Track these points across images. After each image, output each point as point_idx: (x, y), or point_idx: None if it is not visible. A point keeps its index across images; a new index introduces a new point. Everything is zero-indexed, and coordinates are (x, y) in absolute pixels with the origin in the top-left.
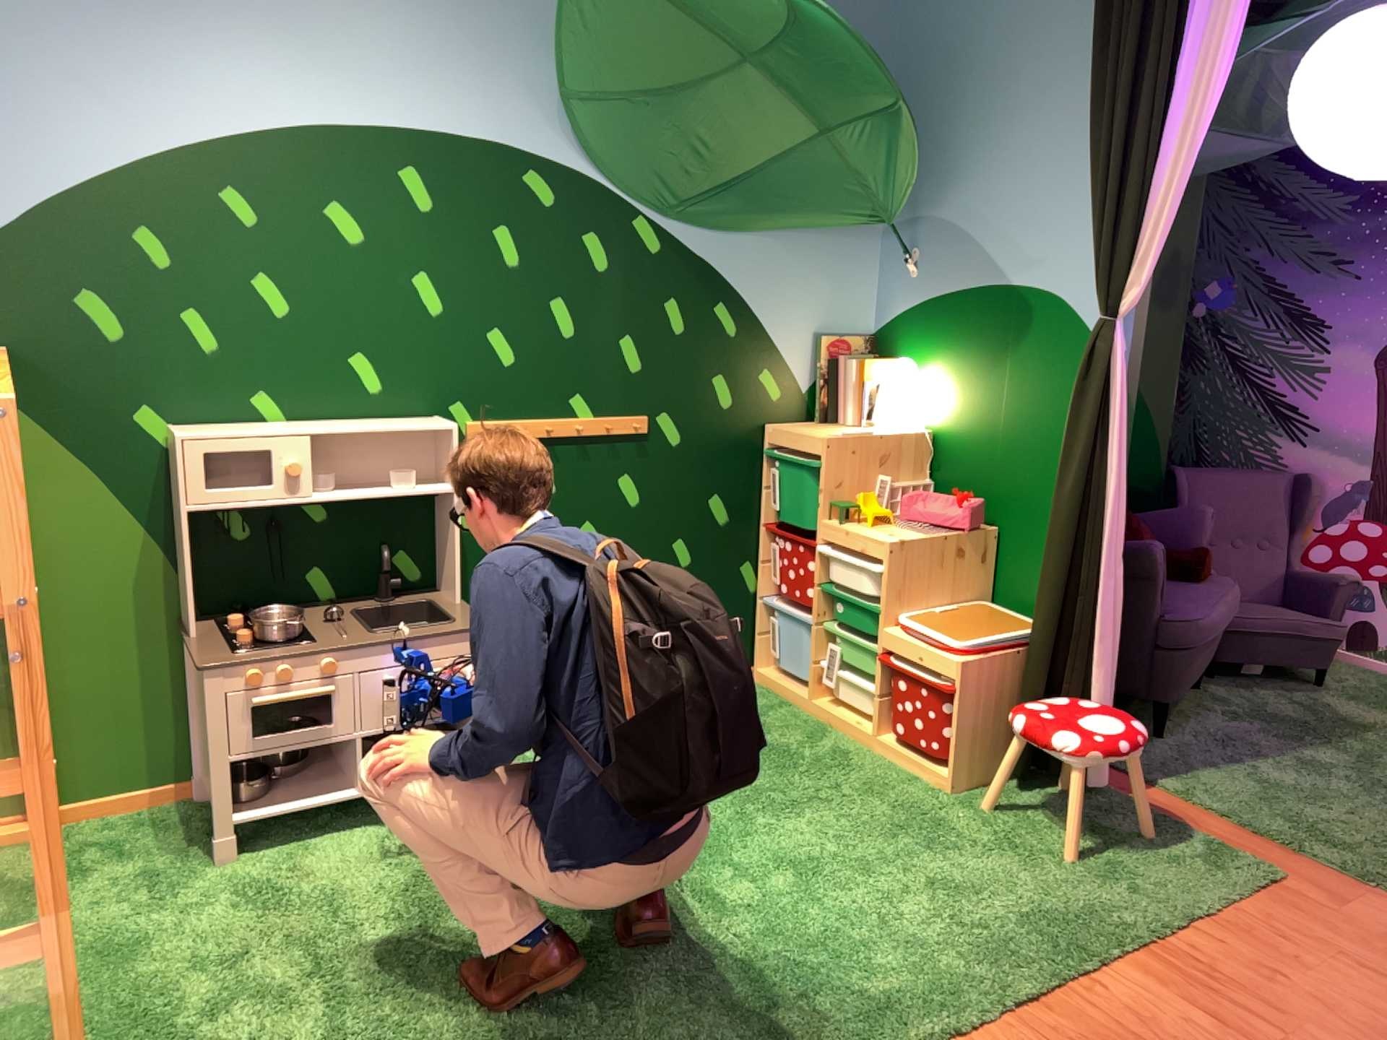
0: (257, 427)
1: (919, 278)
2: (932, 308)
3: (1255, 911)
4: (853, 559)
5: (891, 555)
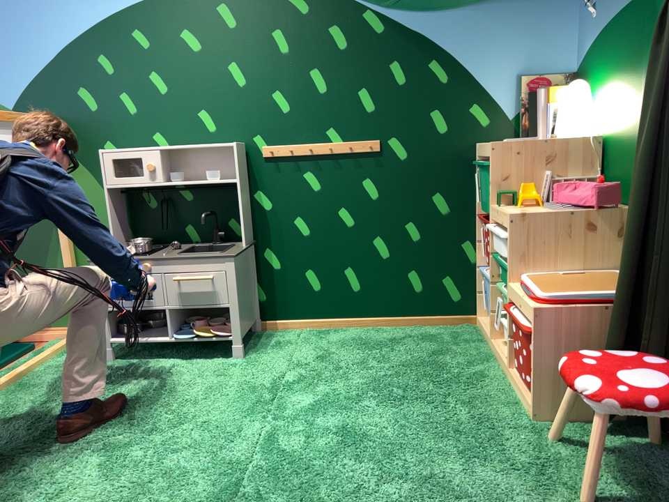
0: (145, 149)
1: (599, 9)
2: (605, 32)
3: None
4: (503, 232)
5: (516, 225)
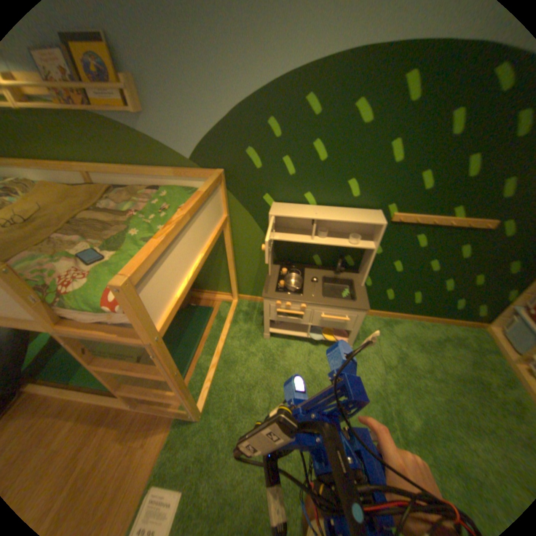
0: (299, 207)
1: None
2: None
3: None
4: None
5: None
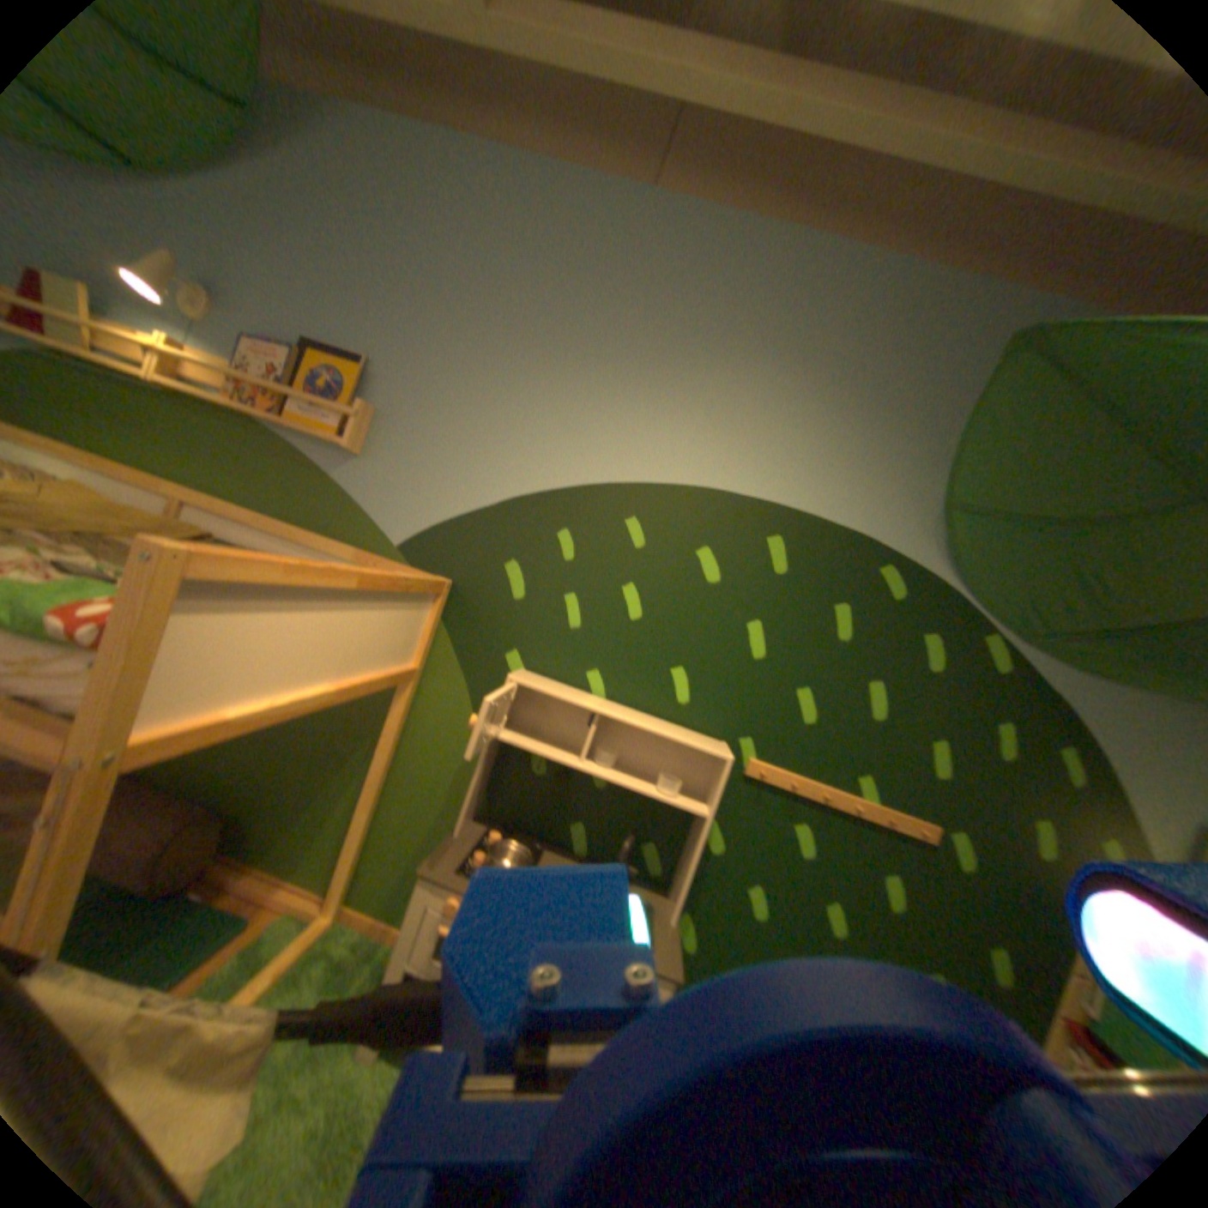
0: (571, 688)
1: None
2: None
3: None
4: None
5: None
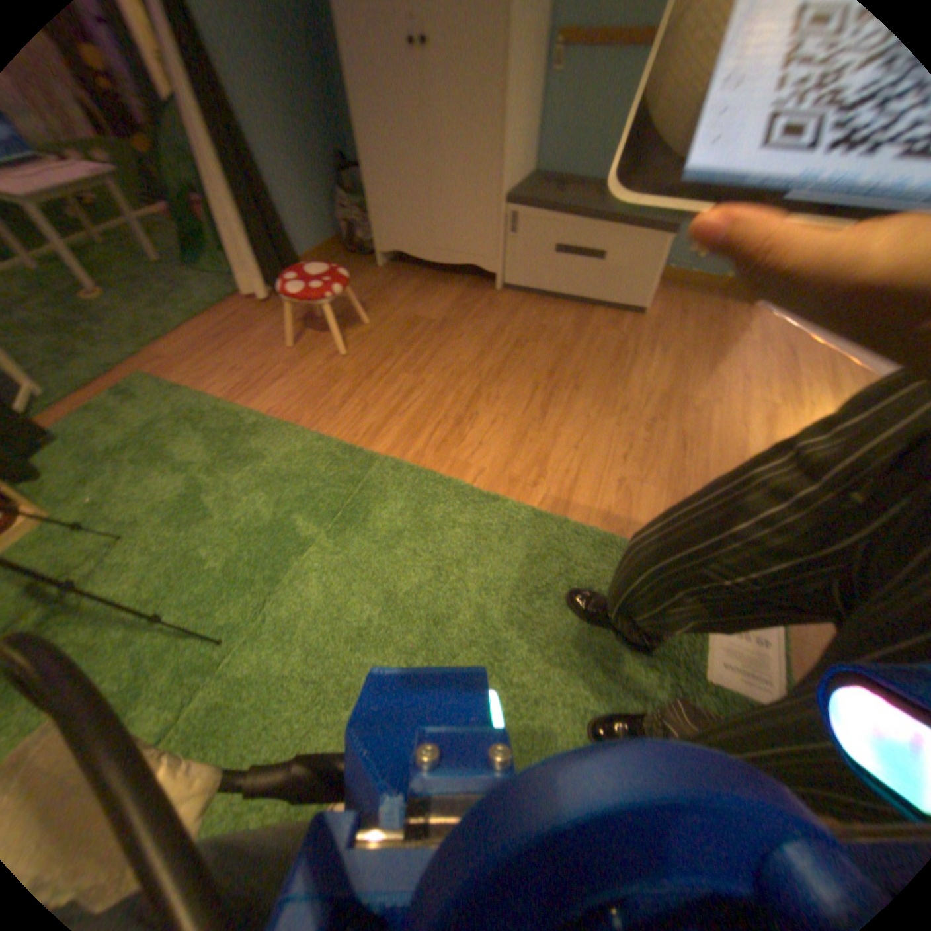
0: None
1: None
2: None
3: (187, 371)
4: None
5: None
